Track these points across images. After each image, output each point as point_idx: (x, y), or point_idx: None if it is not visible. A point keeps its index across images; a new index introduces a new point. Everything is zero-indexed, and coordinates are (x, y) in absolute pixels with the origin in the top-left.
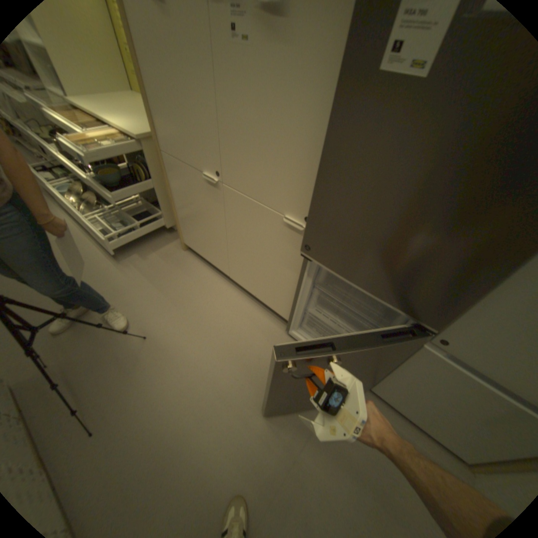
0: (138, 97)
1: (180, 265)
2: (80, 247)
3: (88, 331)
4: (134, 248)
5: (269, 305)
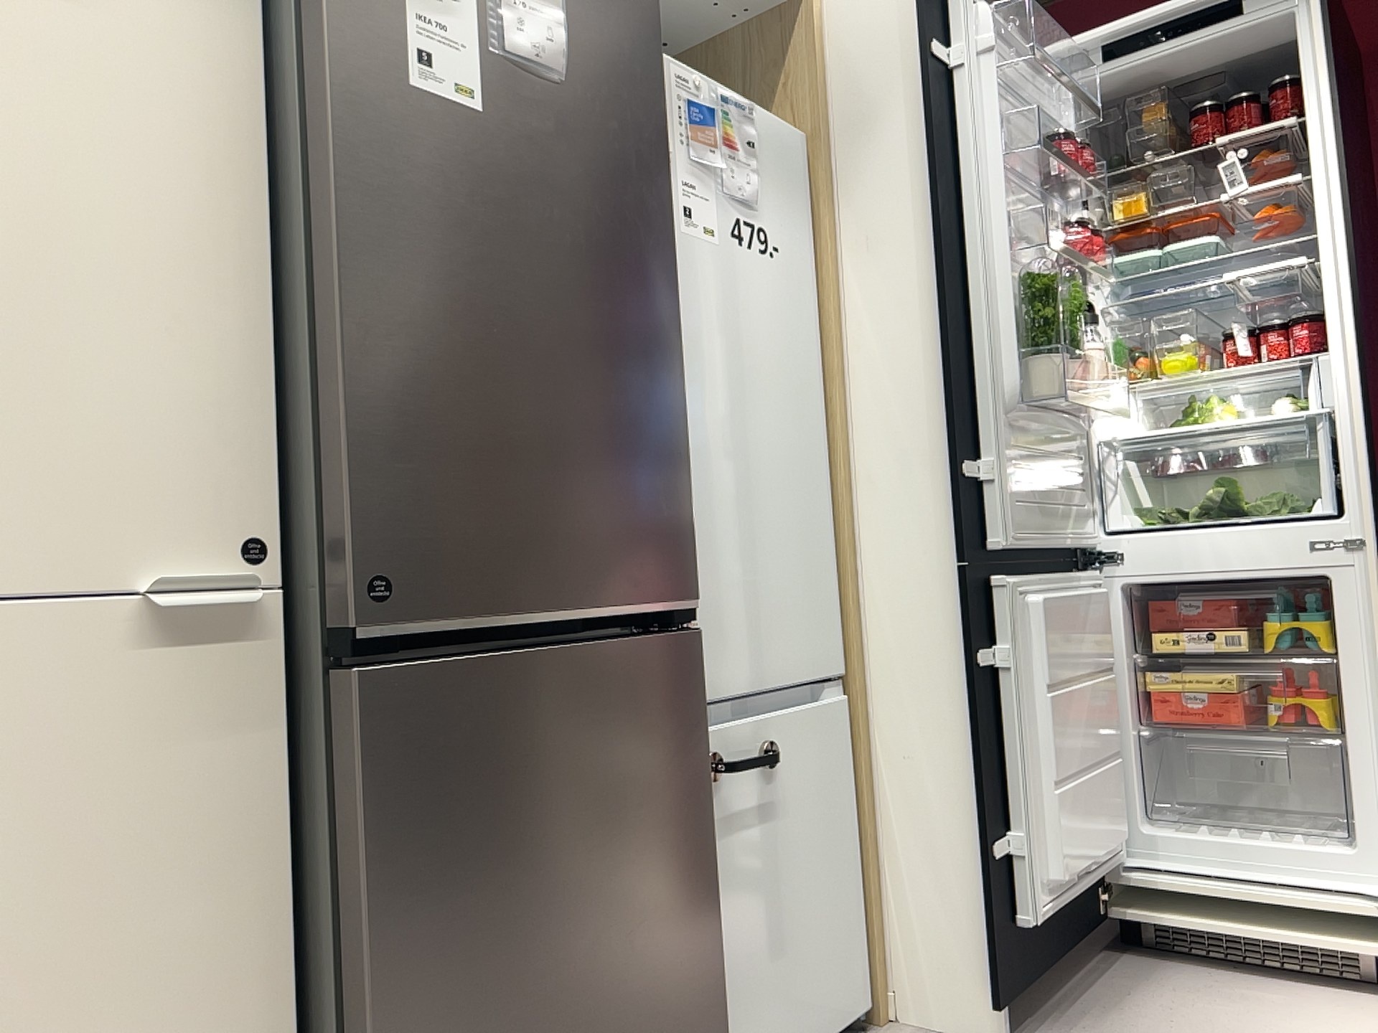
0: None
1: None
2: None
3: None
4: None
5: None
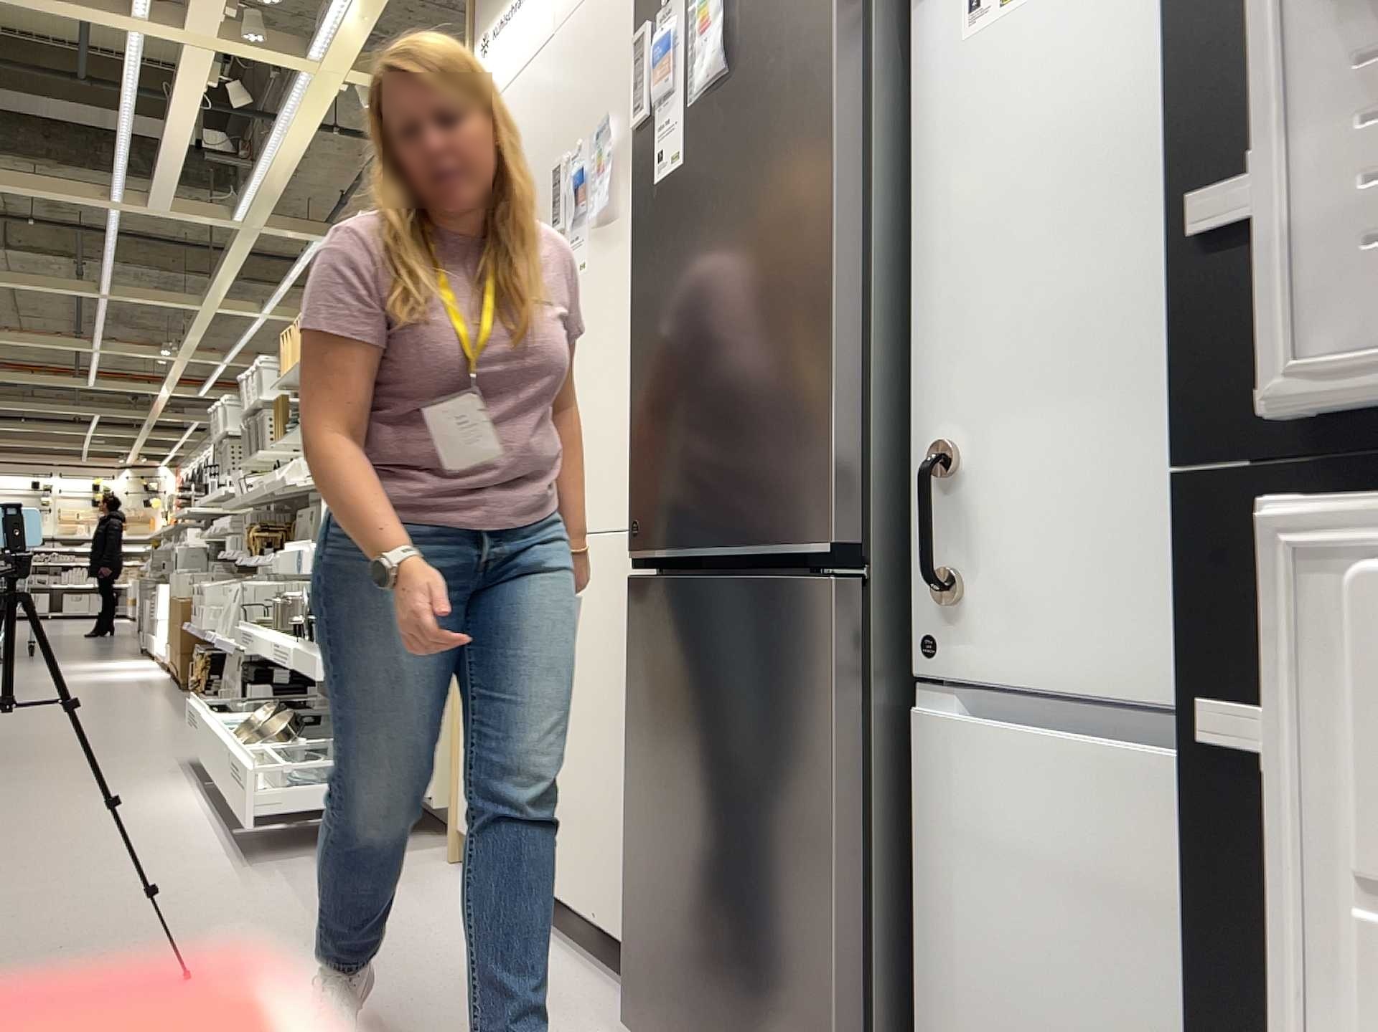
0: None
1: (412, 884)
2: (180, 836)
3: (54, 953)
4: (312, 849)
5: (623, 938)
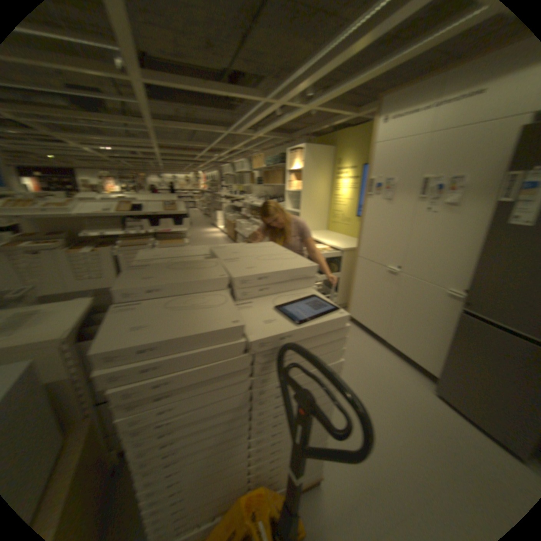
0: (331, 233)
1: None
2: None
3: None
4: None
5: (423, 365)
